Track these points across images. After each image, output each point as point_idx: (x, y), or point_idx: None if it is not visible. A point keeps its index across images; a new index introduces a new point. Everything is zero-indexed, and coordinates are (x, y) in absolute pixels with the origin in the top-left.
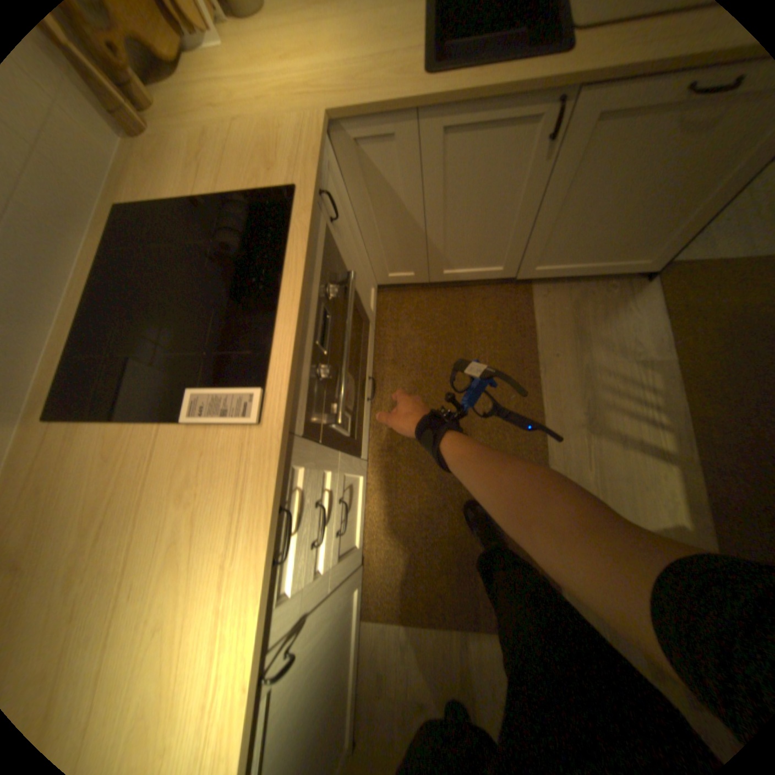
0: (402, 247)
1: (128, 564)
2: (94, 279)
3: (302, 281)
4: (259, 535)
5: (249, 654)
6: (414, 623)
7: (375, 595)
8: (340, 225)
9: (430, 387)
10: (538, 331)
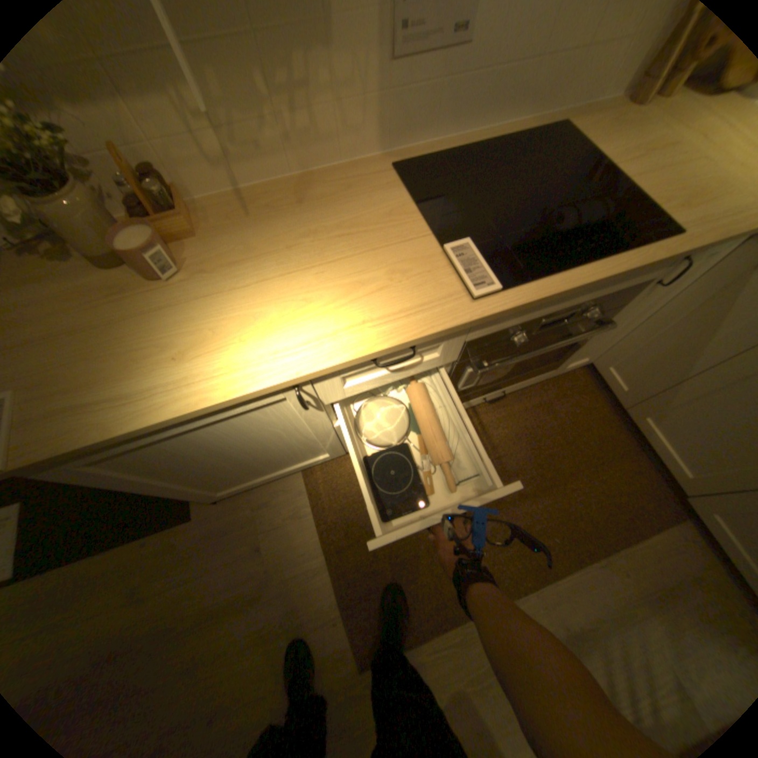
0: (655, 366)
1: (335, 264)
2: (500, 142)
3: (602, 280)
4: (397, 338)
5: (320, 369)
6: (318, 519)
7: (326, 476)
8: (652, 296)
9: (522, 454)
10: (644, 546)
